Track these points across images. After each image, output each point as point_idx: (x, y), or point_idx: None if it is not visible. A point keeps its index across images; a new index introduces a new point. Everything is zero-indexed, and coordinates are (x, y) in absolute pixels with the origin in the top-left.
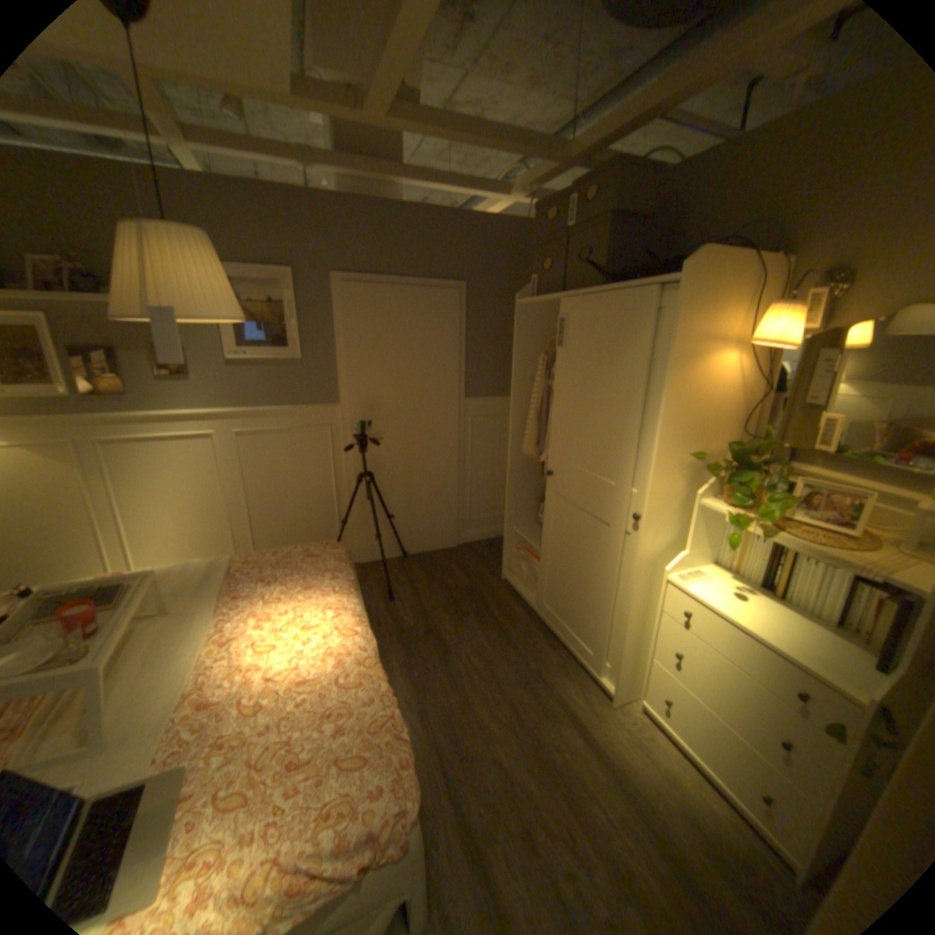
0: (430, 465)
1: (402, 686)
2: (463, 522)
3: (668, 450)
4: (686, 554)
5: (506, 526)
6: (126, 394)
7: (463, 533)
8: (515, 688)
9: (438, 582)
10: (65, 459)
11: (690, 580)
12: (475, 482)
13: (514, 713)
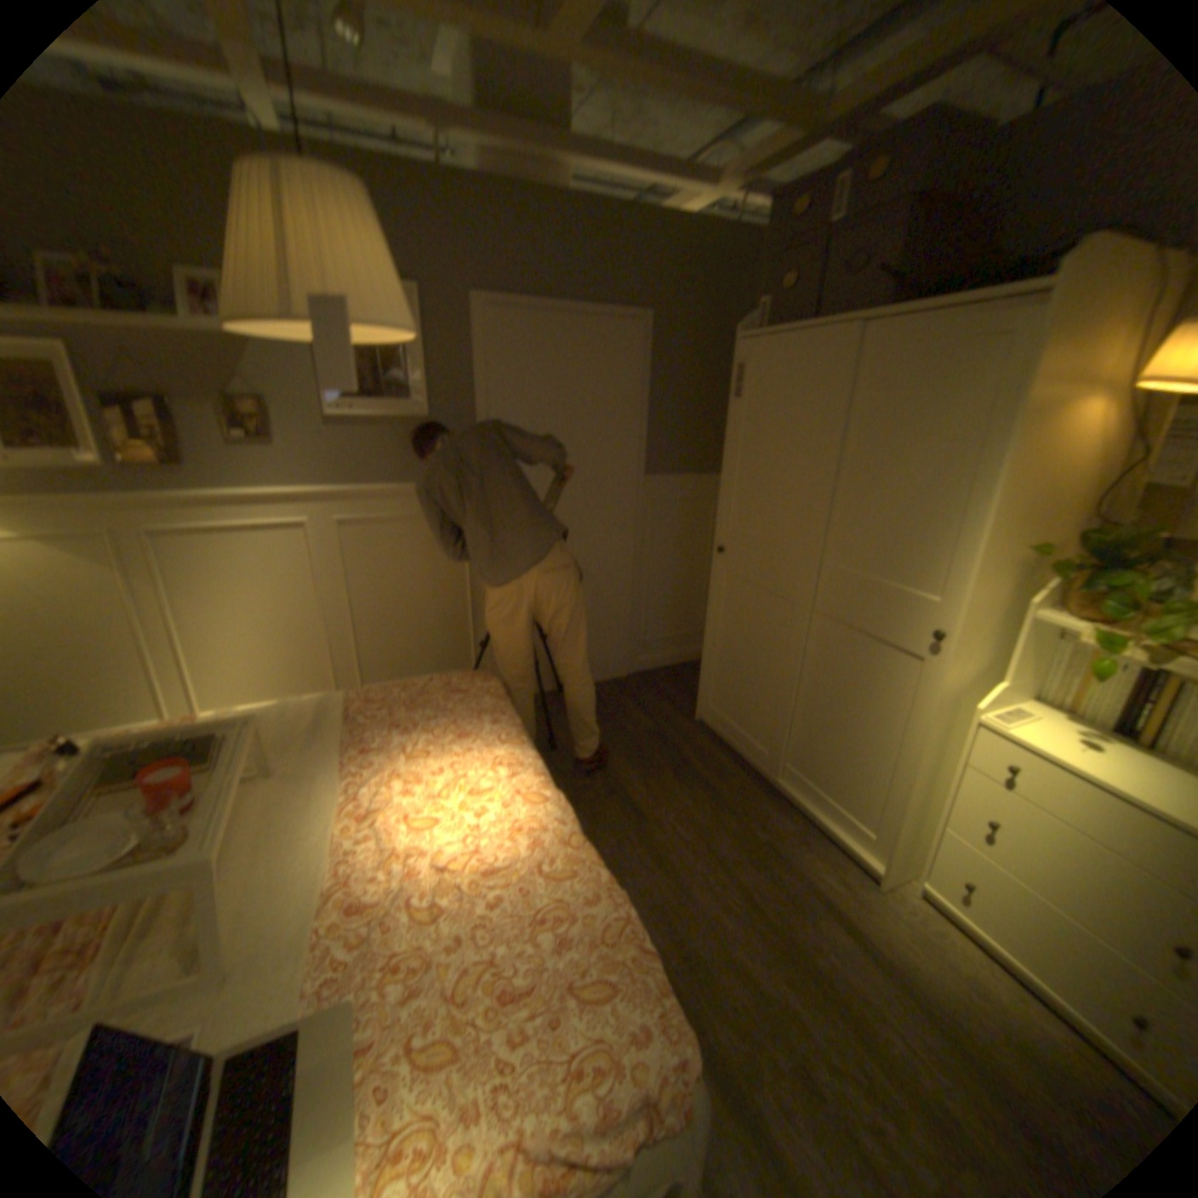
0: (597, 566)
1: None
2: (636, 643)
3: (1001, 541)
4: (1006, 688)
5: (706, 648)
6: (186, 461)
7: (636, 659)
8: (745, 867)
9: (612, 724)
10: (102, 553)
11: (1016, 724)
12: (653, 590)
13: (751, 901)
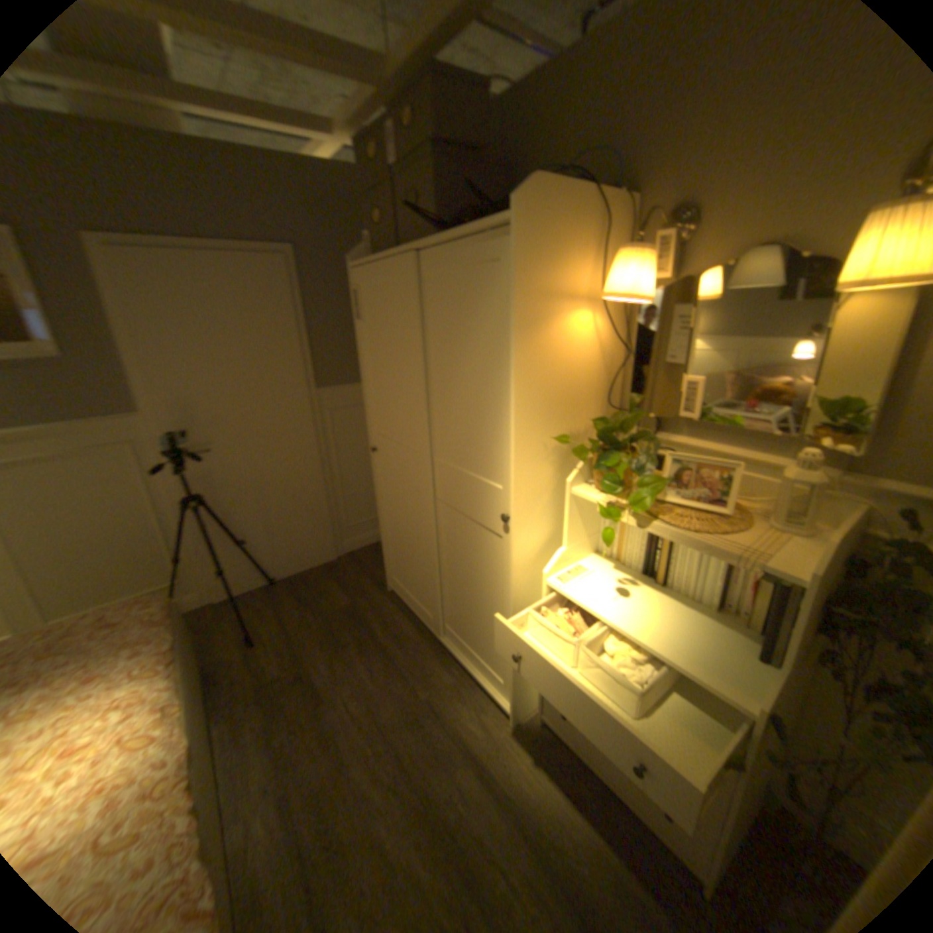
0: (283, 473)
1: (256, 769)
2: (340, 530)
3: (527, 436)
4: (563, 551)
5: (381, 532)
6: None
7: (342, 543)
8: (400, 732)
9: (311, 610)
10: None
11: (570, 581)
12: (346, 483)
13: (399, 766)
